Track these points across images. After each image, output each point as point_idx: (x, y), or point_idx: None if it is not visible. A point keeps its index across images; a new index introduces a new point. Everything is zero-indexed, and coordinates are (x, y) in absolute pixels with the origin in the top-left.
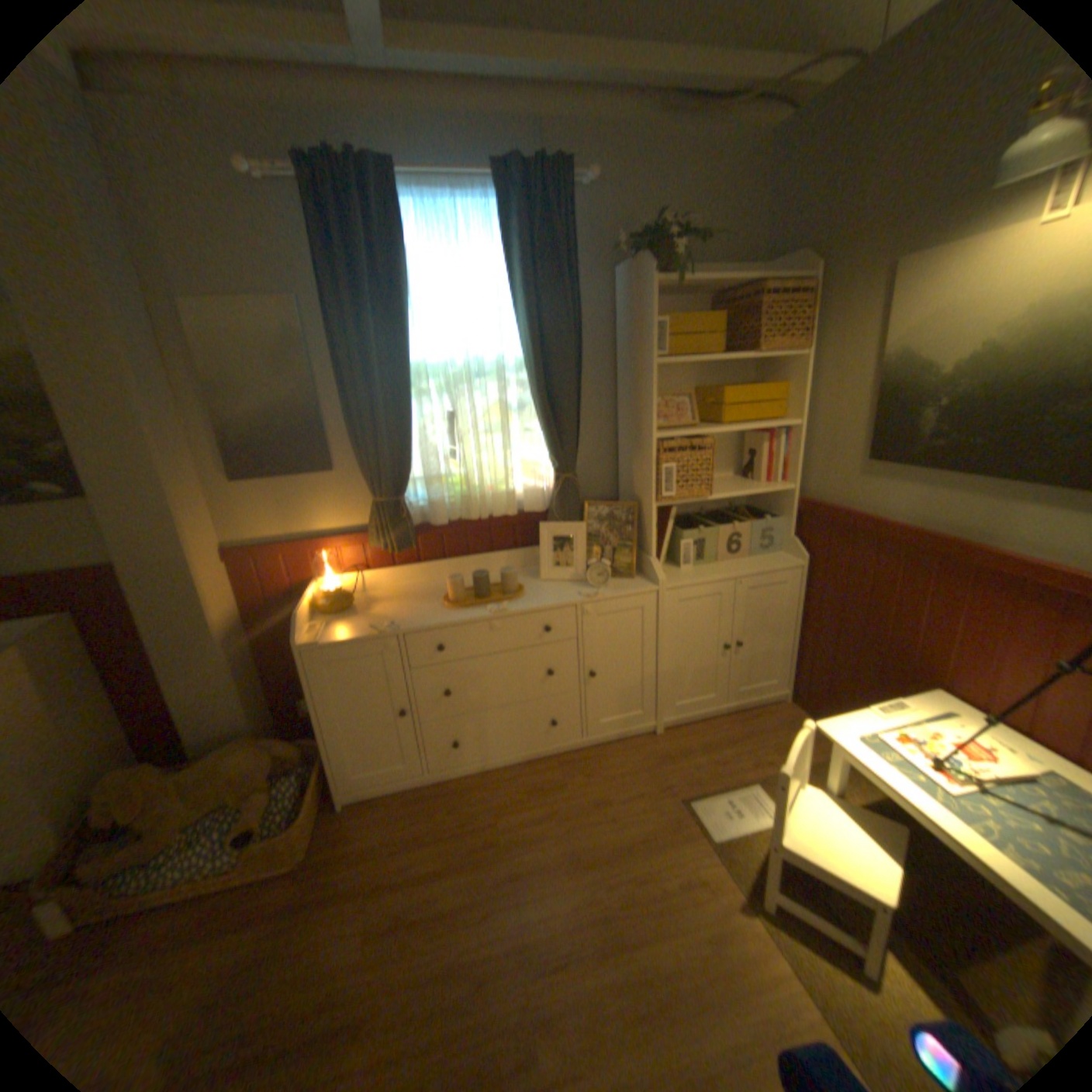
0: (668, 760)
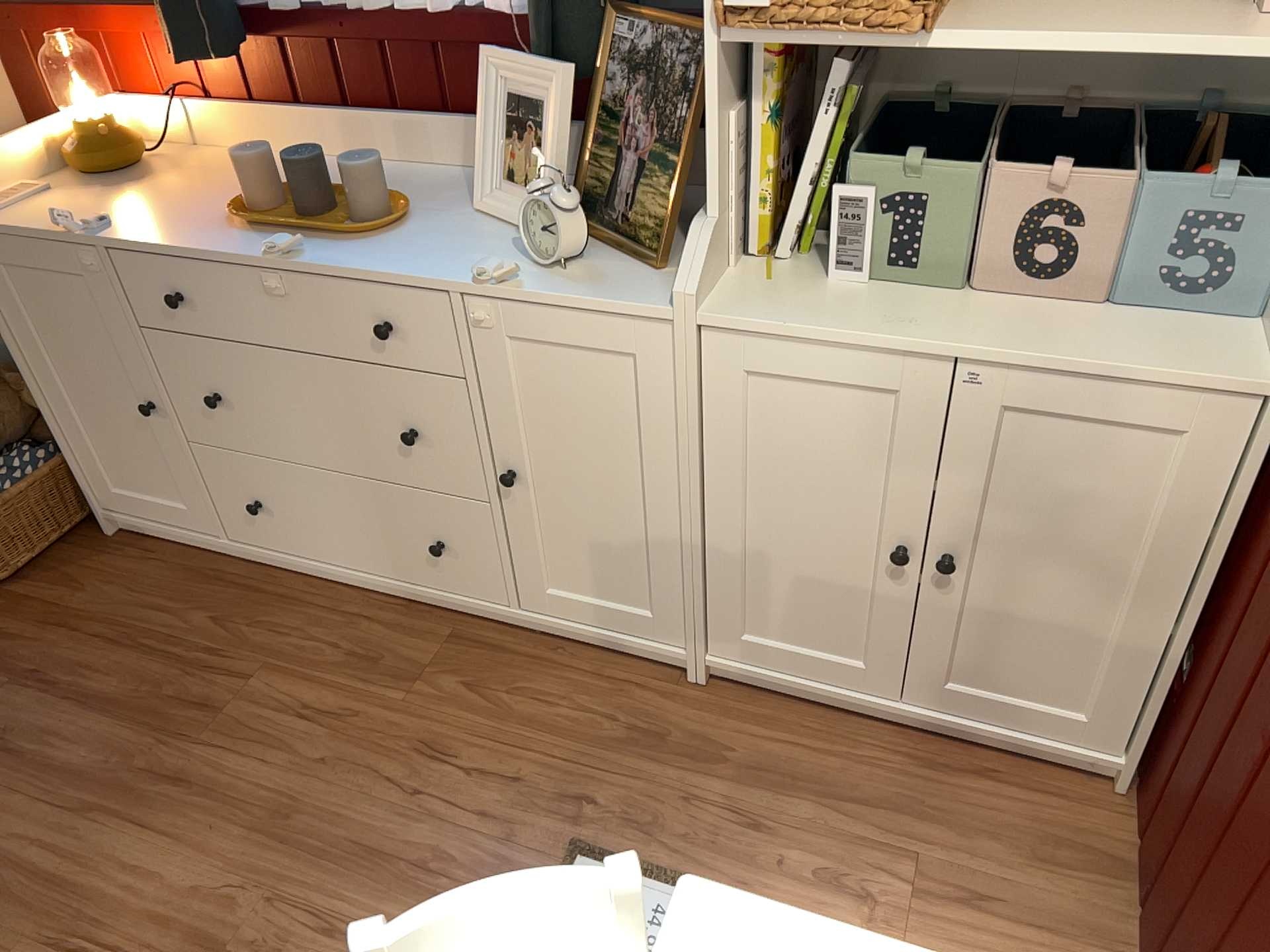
0: (655, 736)
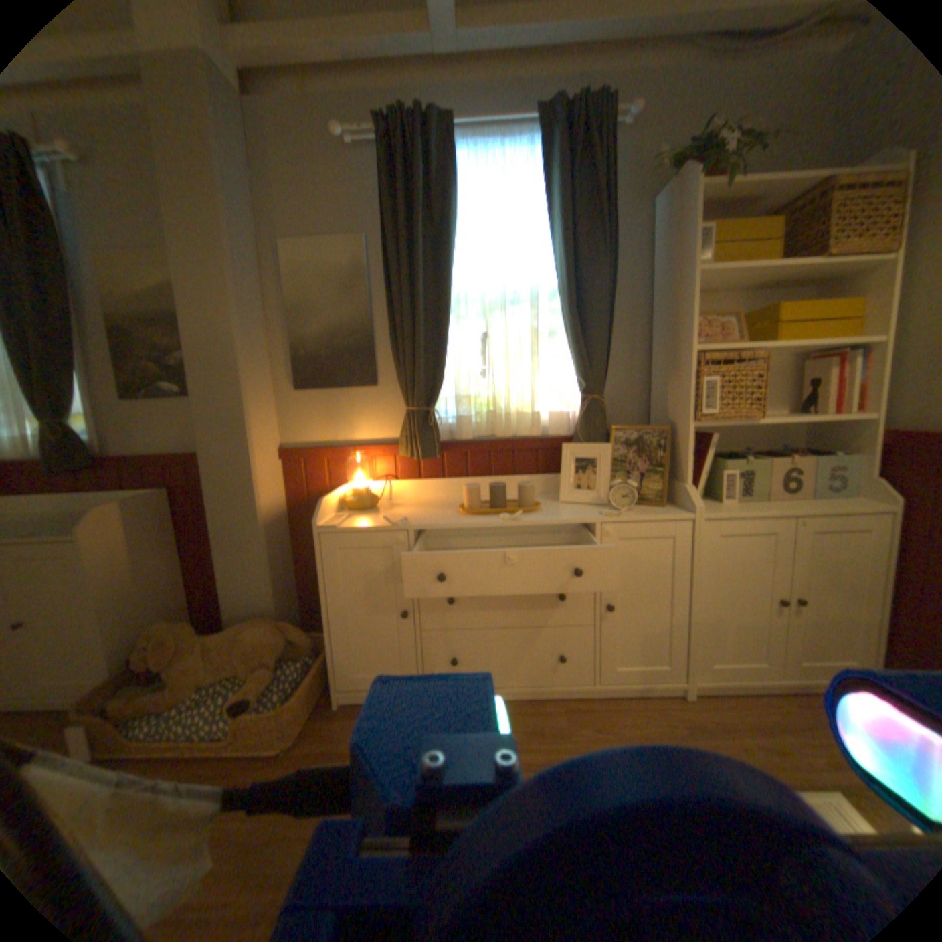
0: (703, 732)
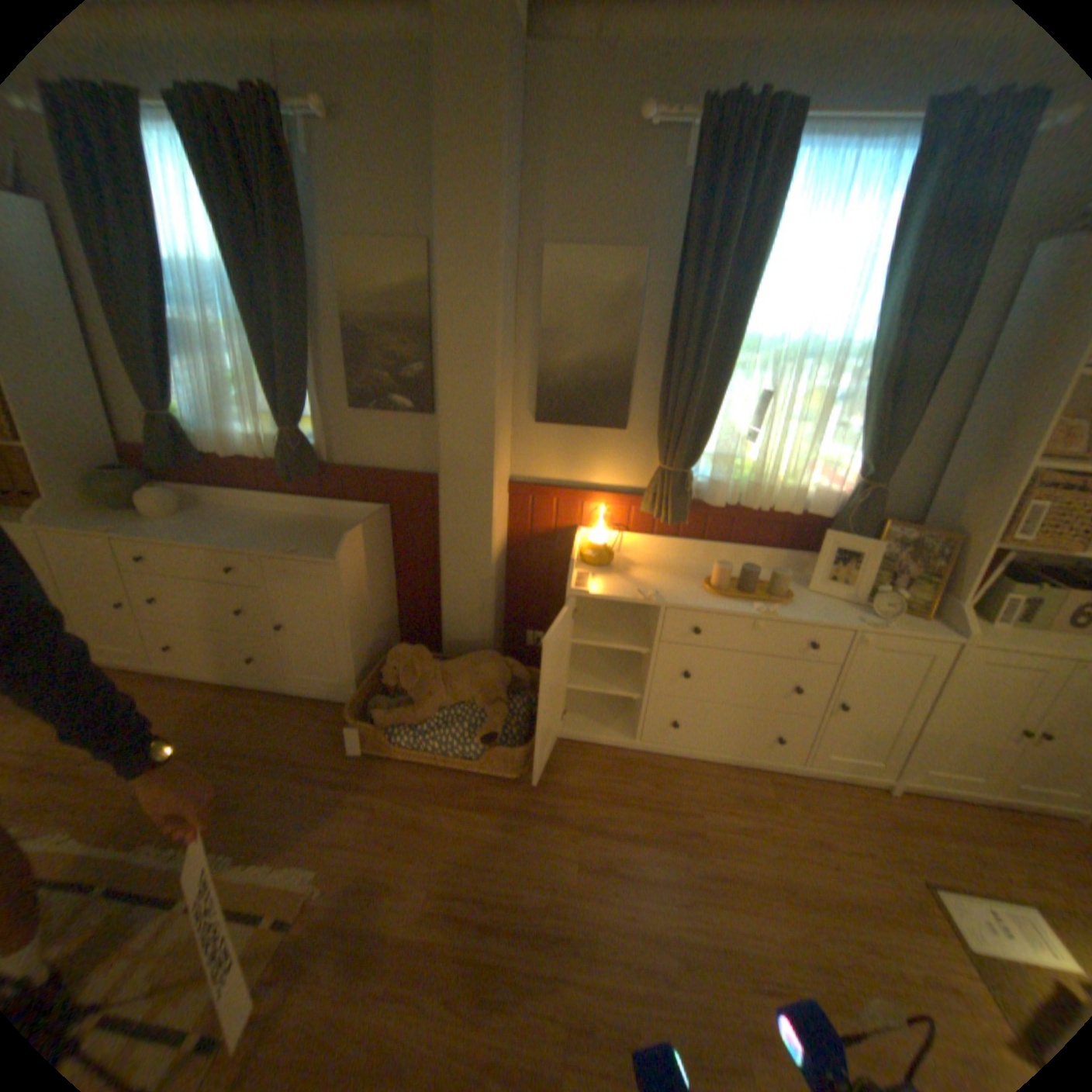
0: (906, 829)
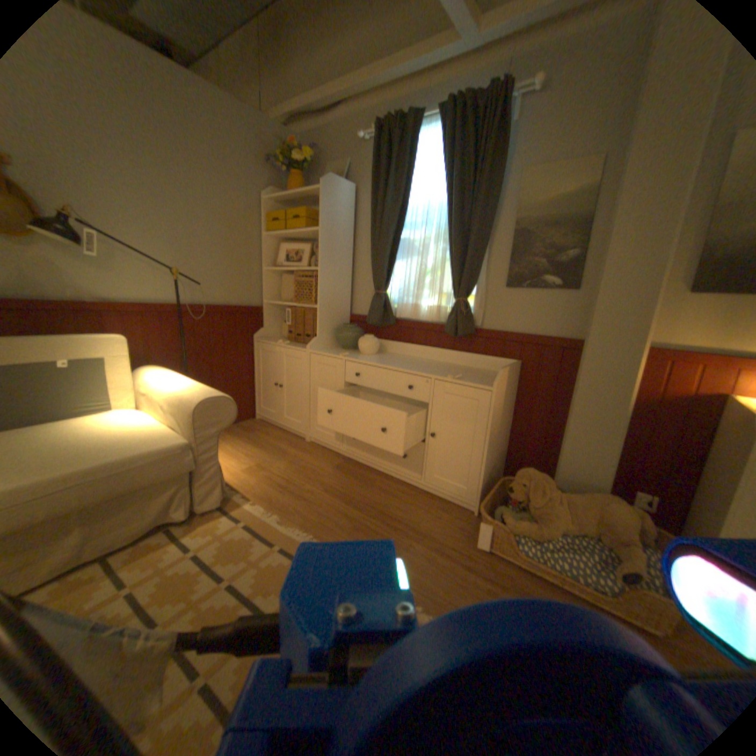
0: None
